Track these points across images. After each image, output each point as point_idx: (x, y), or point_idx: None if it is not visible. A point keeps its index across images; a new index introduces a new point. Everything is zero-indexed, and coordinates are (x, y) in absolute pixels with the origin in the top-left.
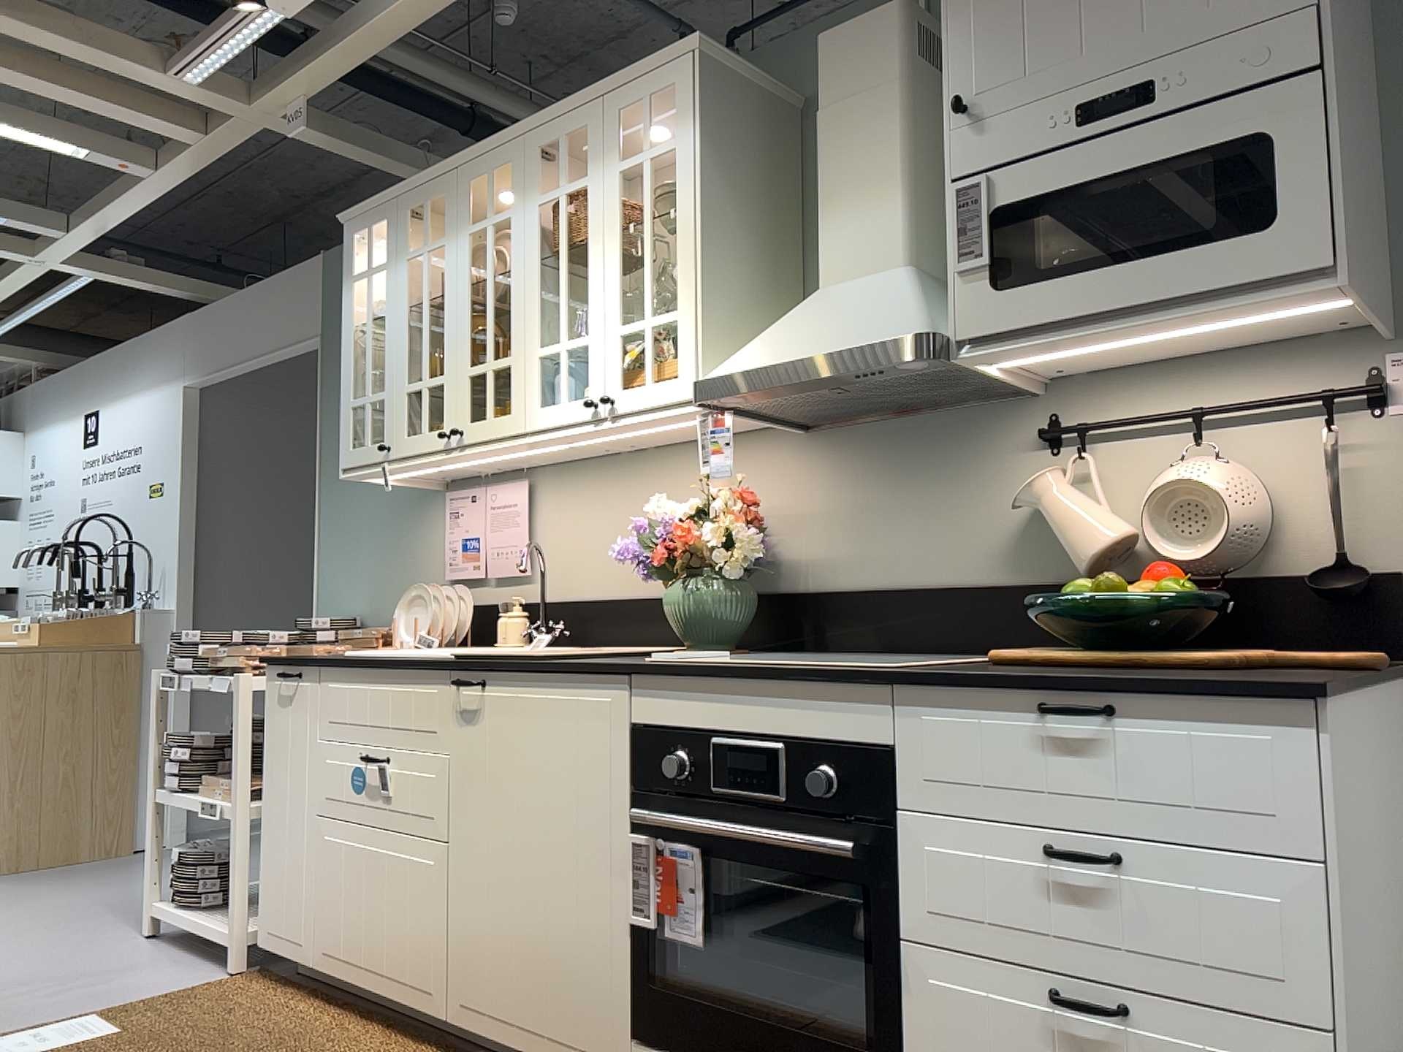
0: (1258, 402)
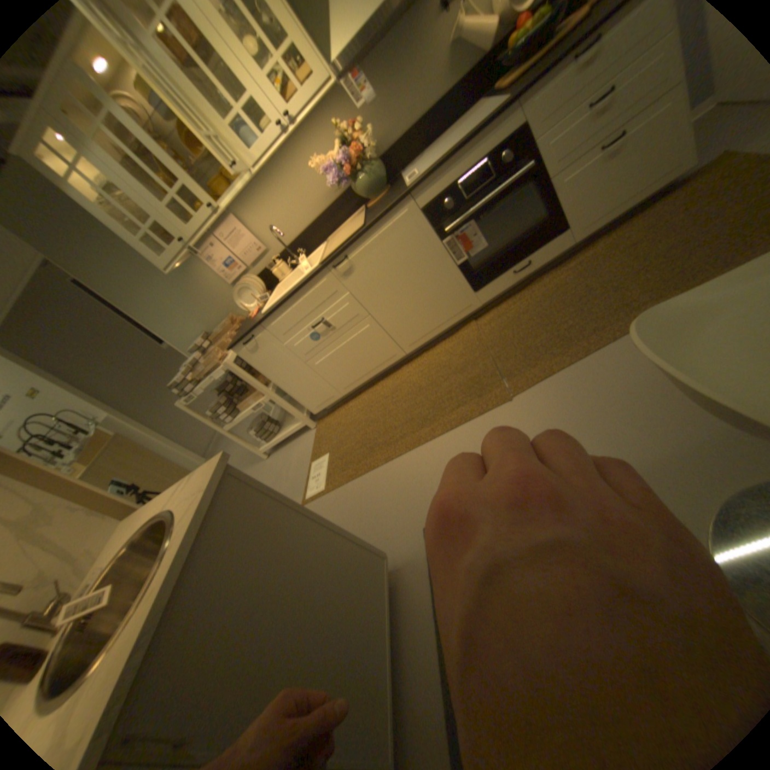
0: None
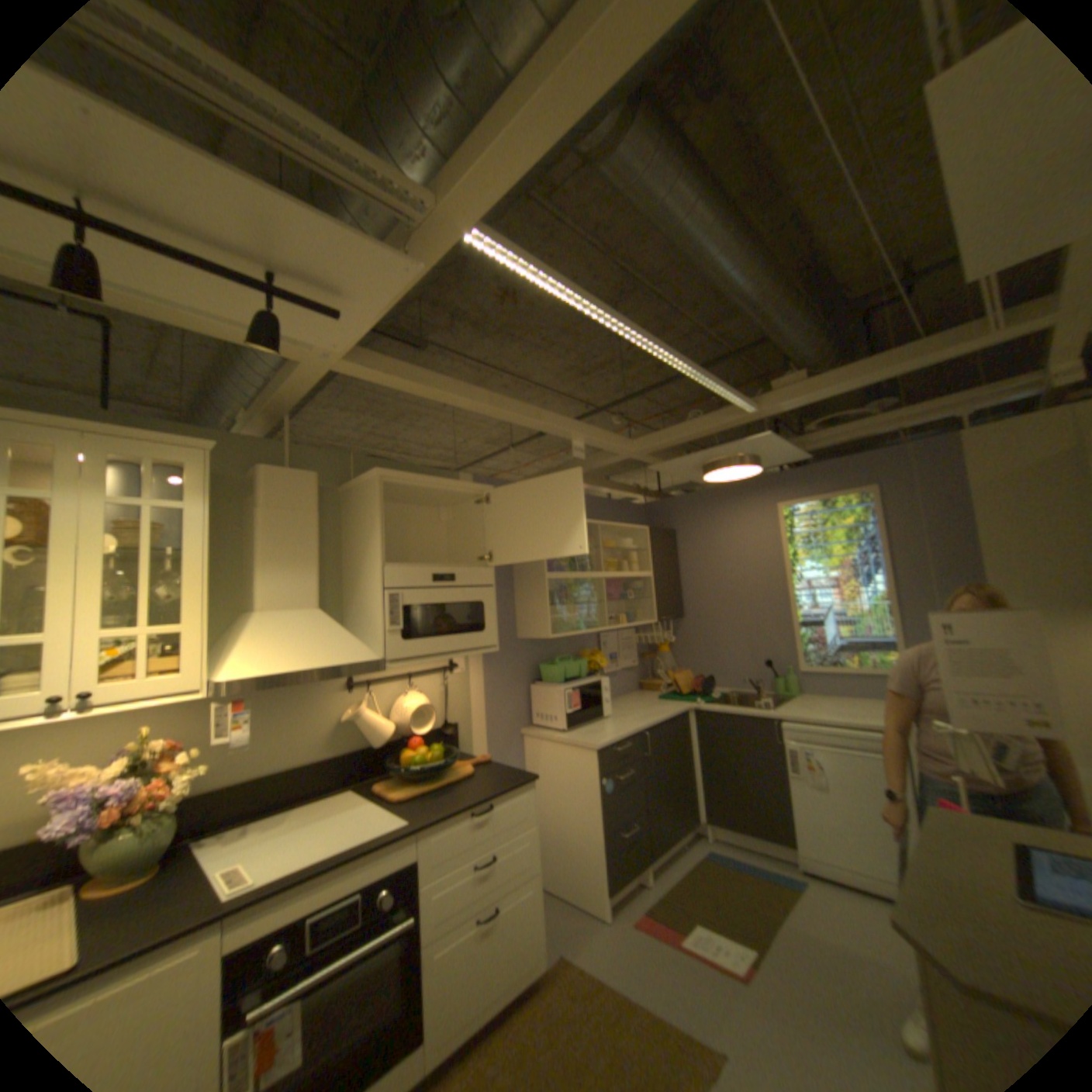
0: (428, 671)
